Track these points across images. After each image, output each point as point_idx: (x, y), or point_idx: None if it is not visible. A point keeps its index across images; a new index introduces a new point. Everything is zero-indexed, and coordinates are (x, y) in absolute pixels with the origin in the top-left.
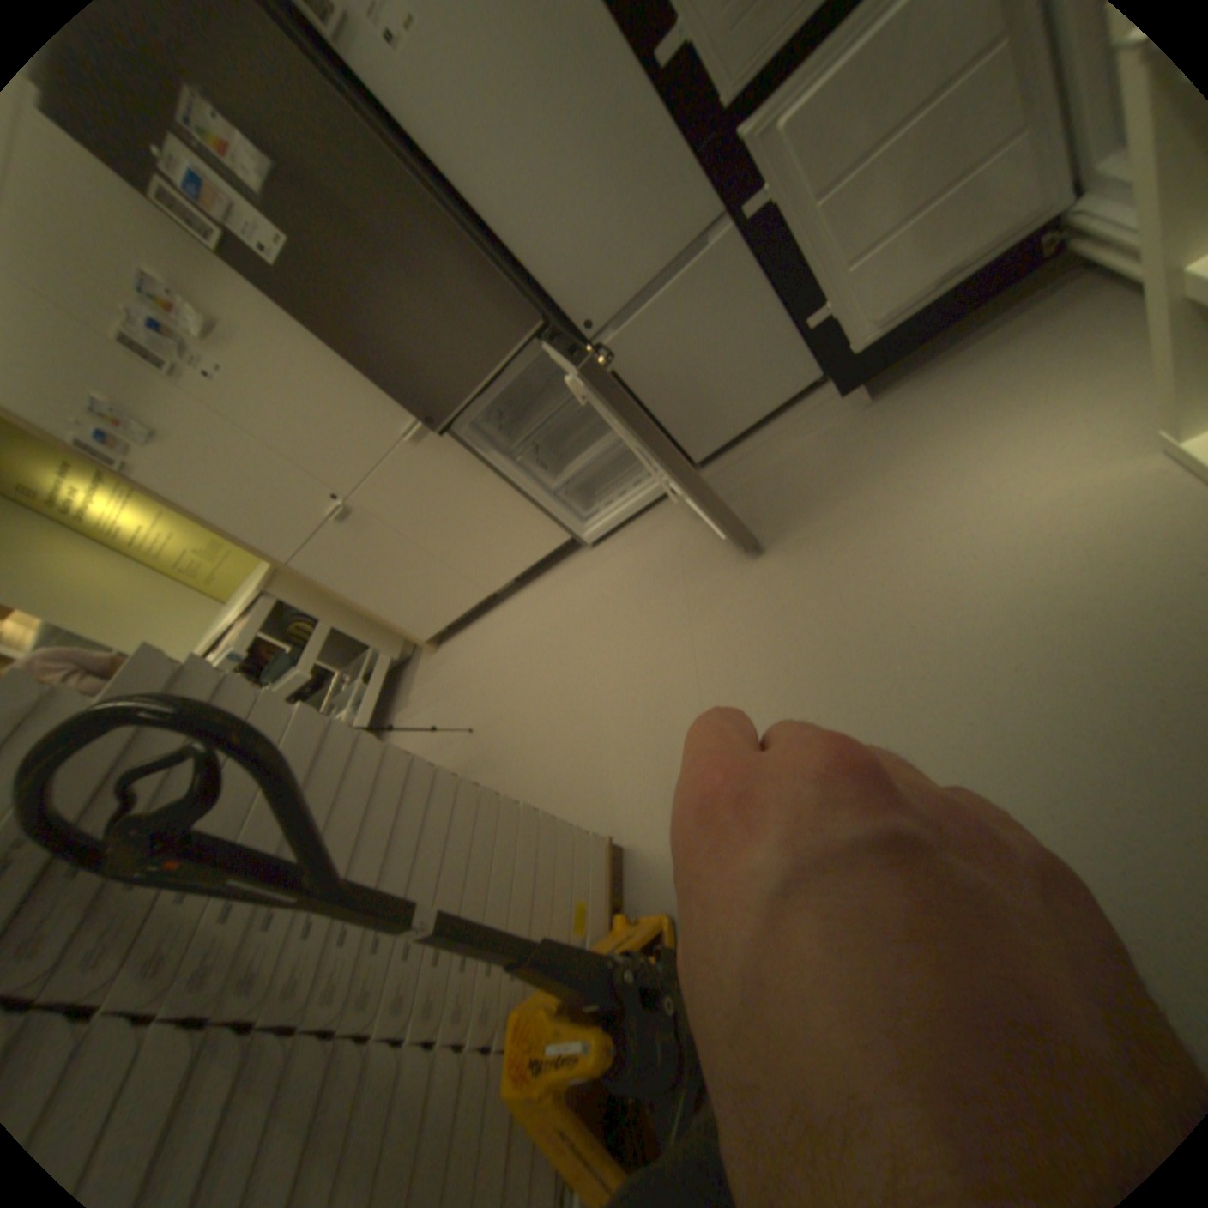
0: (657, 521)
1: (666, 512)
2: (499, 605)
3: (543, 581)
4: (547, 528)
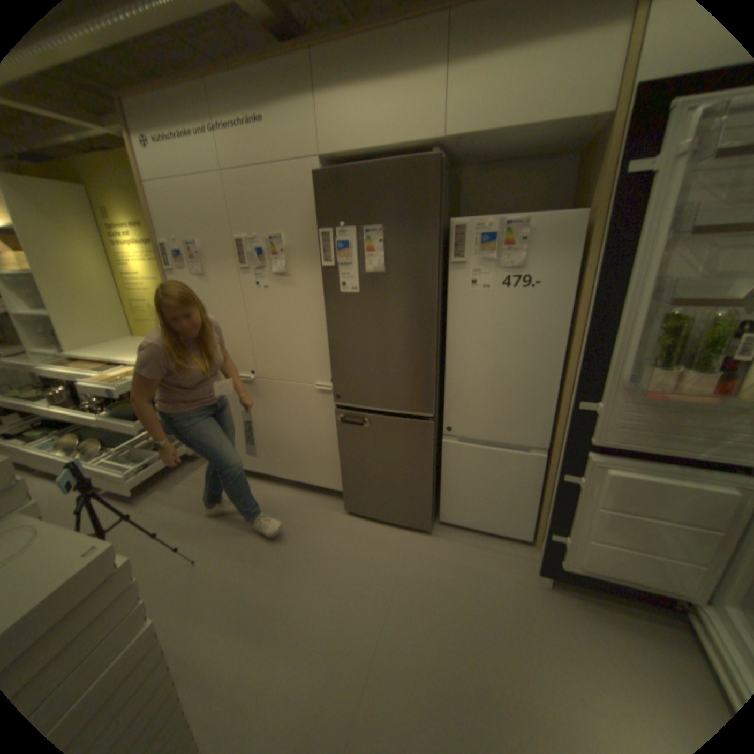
0: (396, 533)
1: (404, 533)
2: (272, 482)
3: (308, 497)
4: (337, 477)
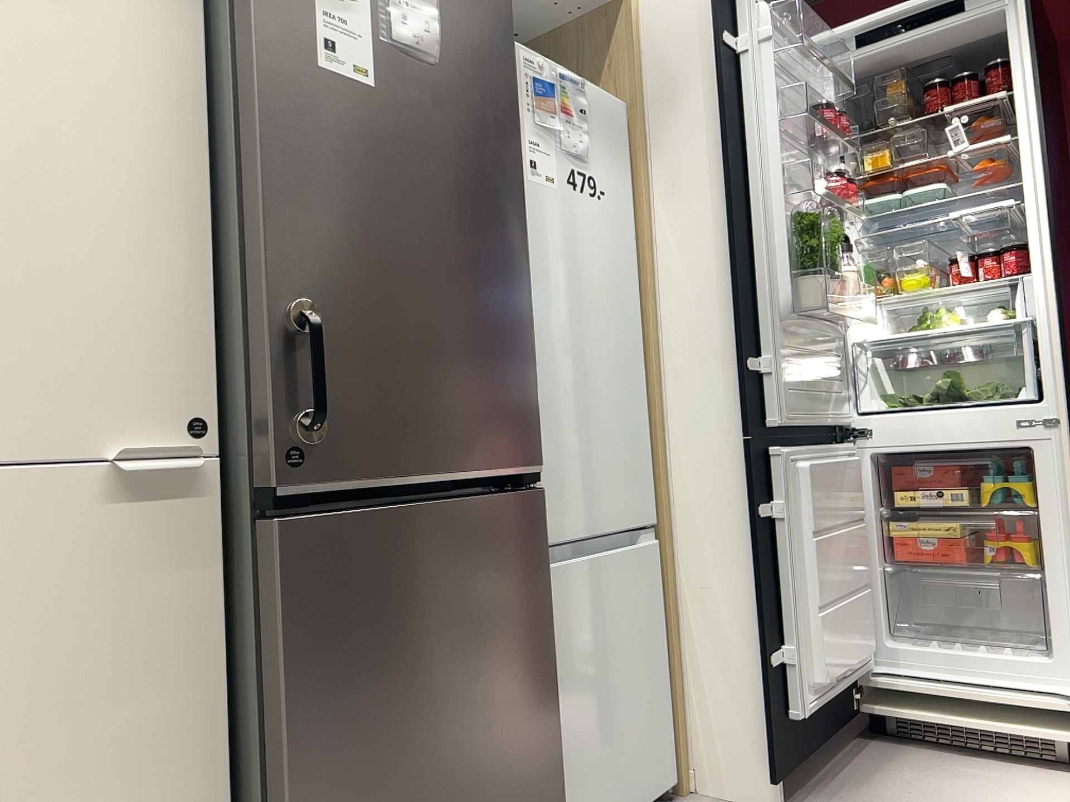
0: None
1: None
2: None
3: None
4: None
